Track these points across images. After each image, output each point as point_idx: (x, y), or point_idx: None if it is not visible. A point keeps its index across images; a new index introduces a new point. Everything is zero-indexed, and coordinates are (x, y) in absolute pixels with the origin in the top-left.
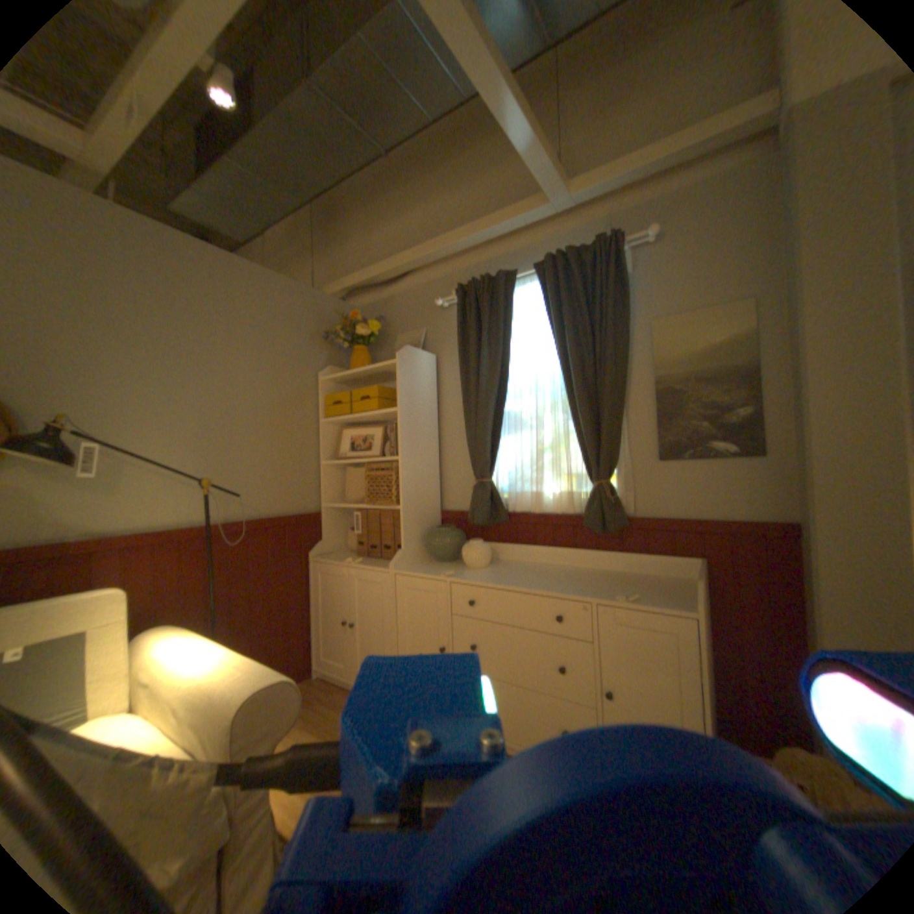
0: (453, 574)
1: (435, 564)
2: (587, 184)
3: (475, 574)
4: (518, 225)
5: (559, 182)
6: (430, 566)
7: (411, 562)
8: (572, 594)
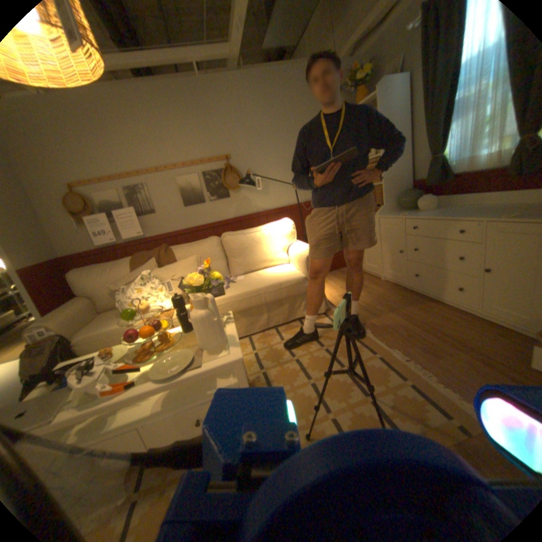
0: (408, 214)
1: (403, 211)
2: None
3: (421, 213)
4: None
5: None
6: (399, 212)
7: (390, 211)
8: (473, 217)
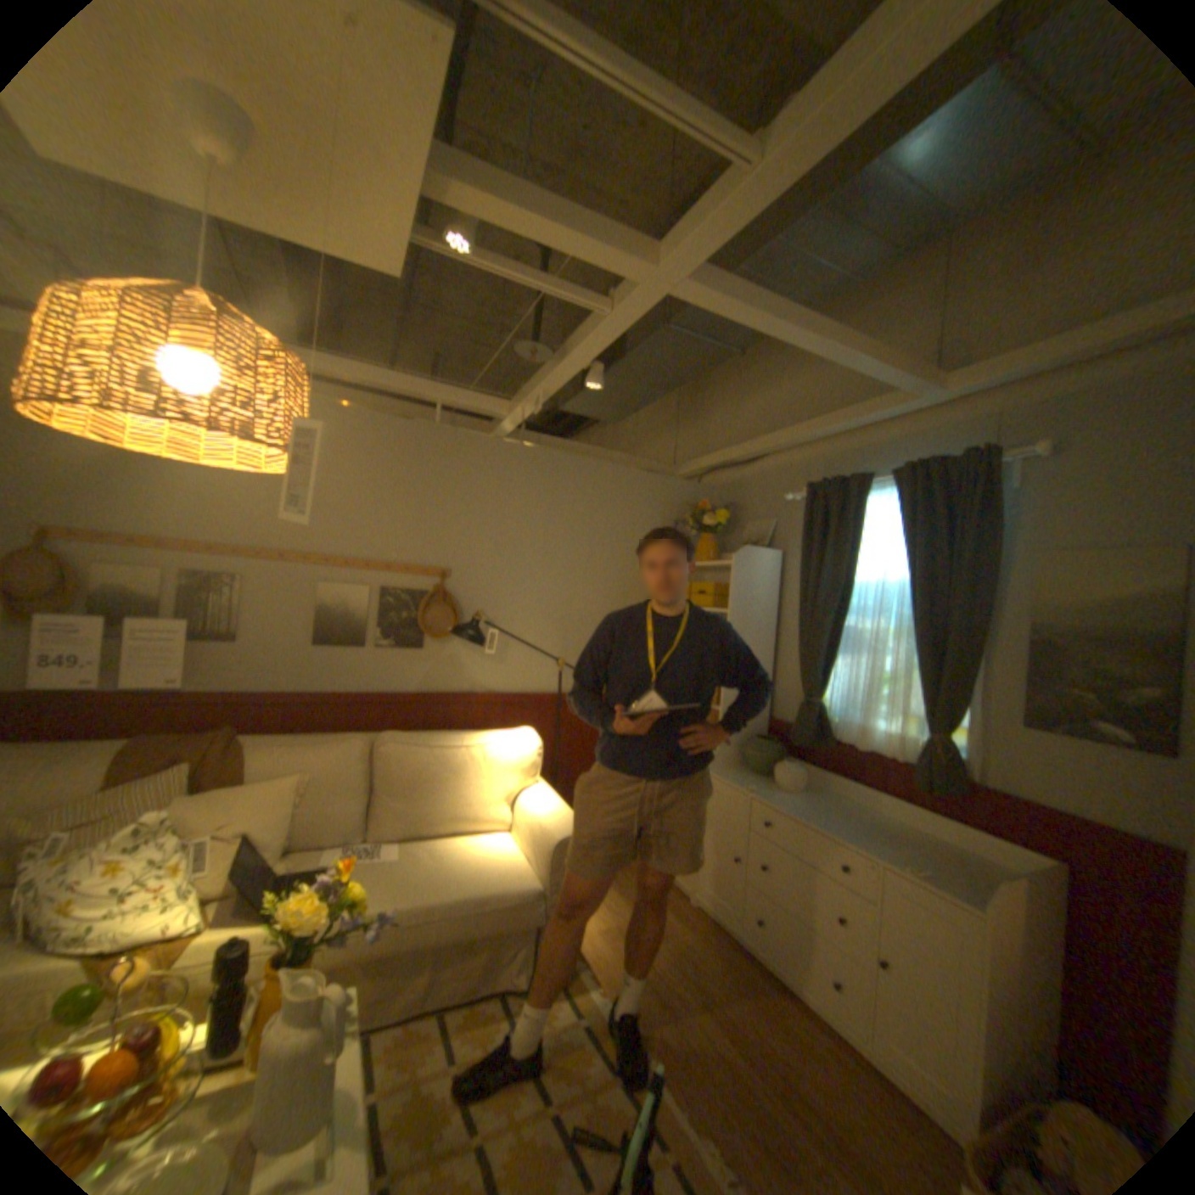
0: (757, 792)
1: (748, 775)
2: (967, 380)
3: (779, 798)
4: (886, 416)
5: (925, 385)
6: (742, 776)
7: (725, 767)
8: (864, 850)
